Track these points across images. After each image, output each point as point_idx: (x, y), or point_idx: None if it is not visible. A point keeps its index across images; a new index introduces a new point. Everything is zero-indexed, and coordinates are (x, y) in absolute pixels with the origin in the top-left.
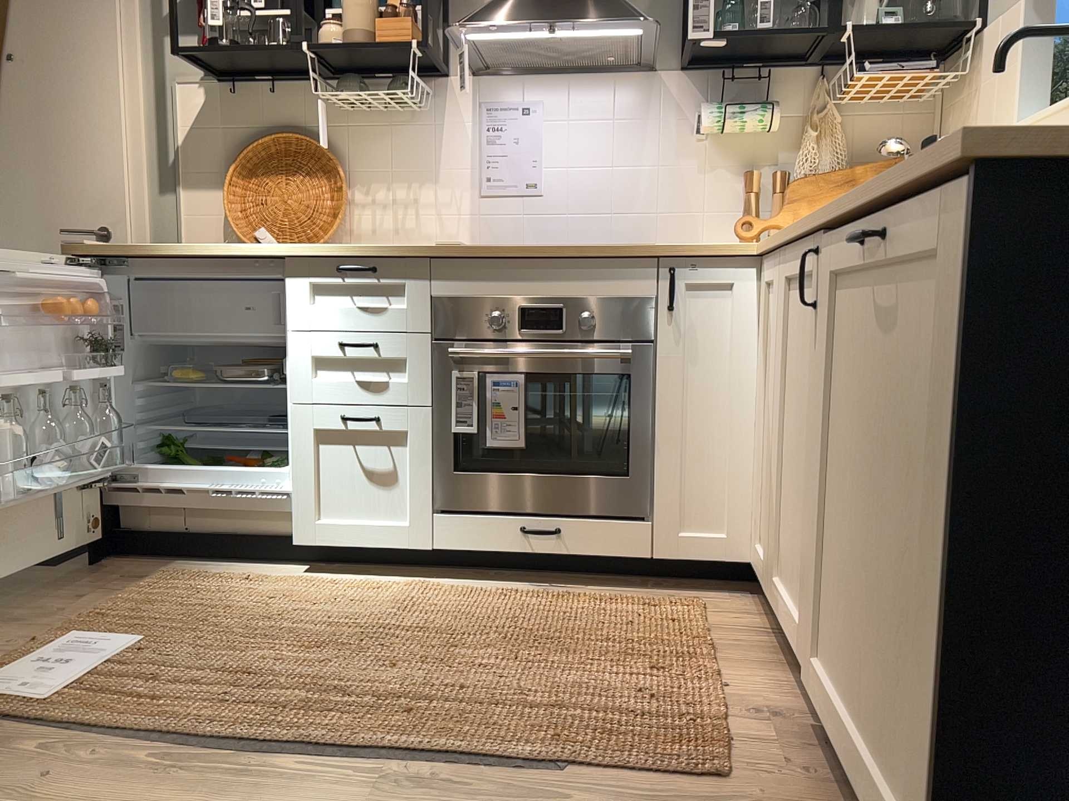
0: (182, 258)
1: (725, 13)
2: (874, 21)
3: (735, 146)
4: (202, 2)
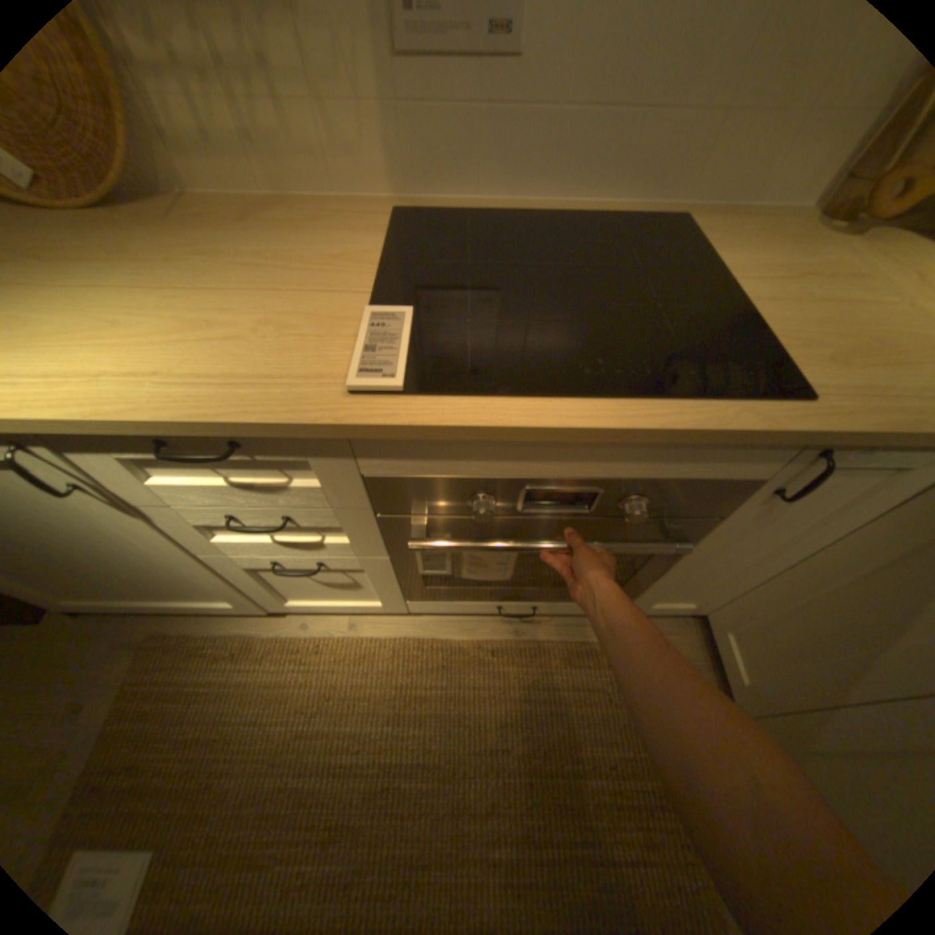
0: None
1: None
2: None
3: None
4: None
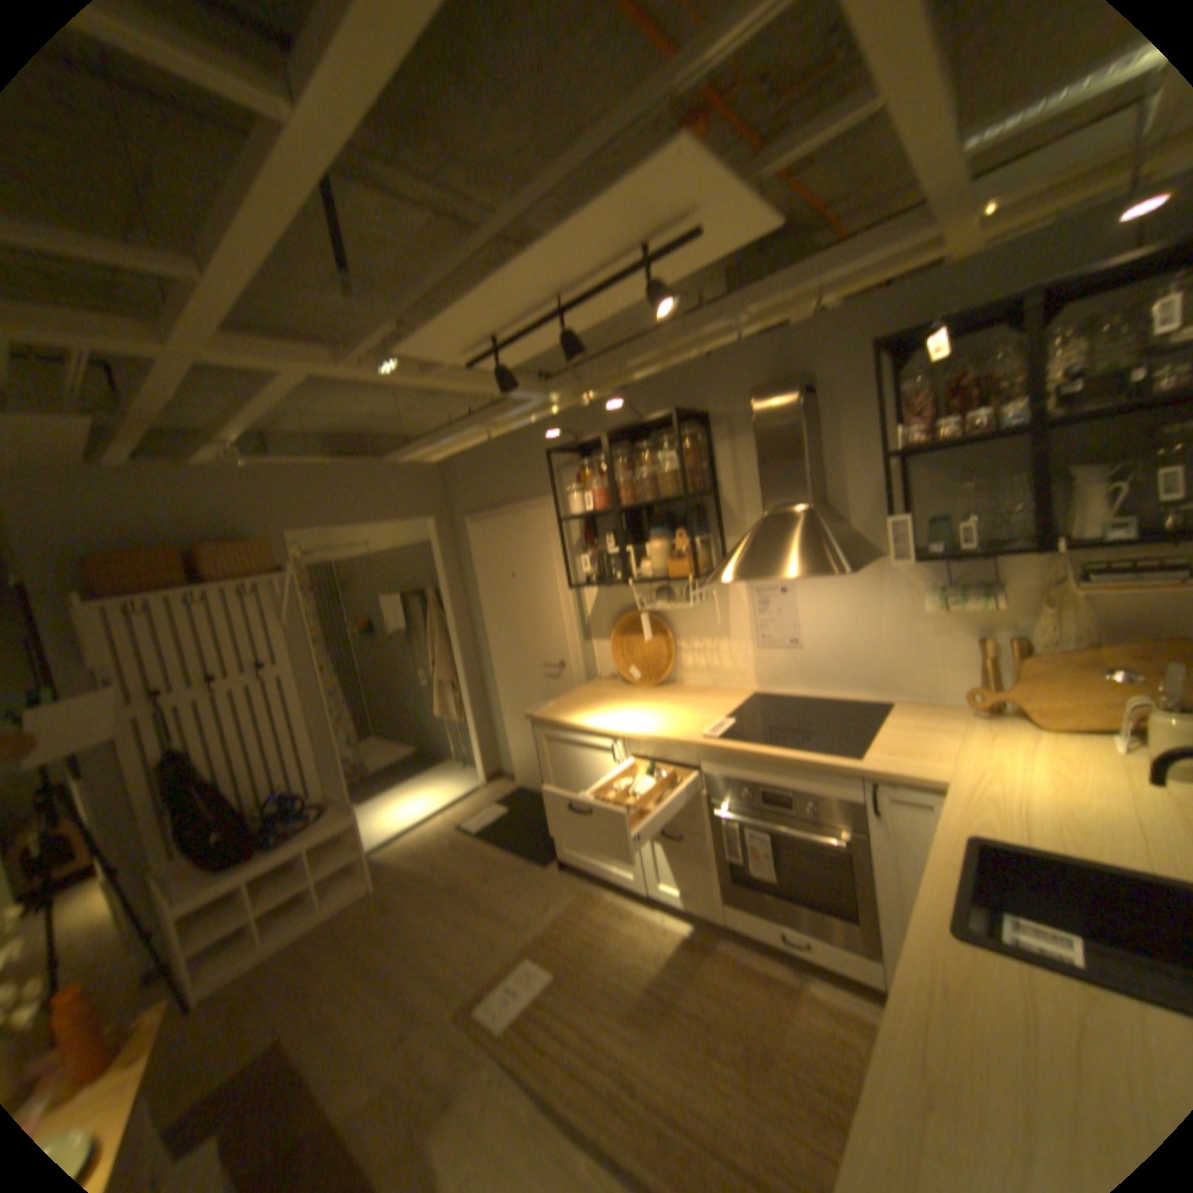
0: (573, 726)
1: (947, 500)
2: (1103, 528)
3: (970, 611)
4: (589, 534)
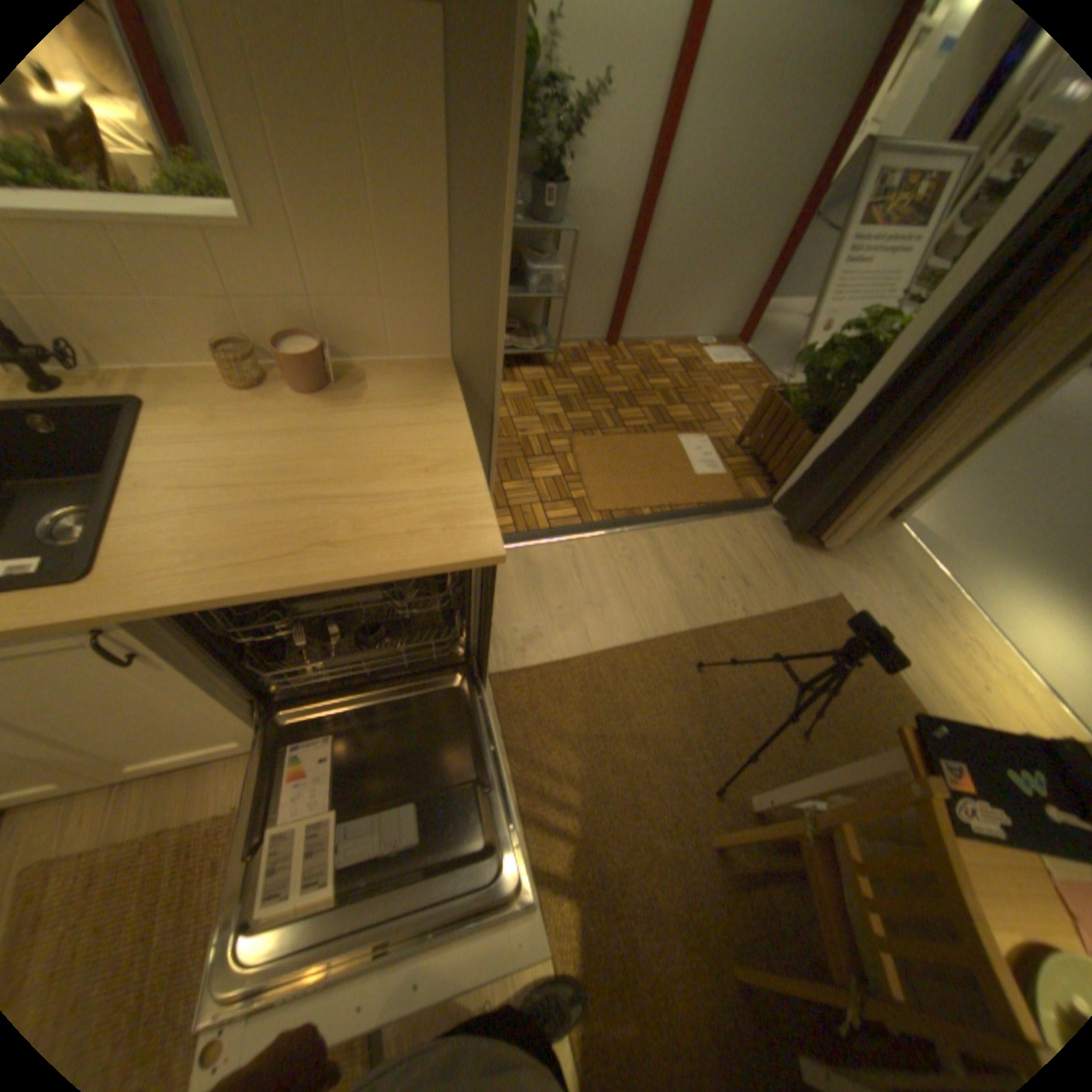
0: None
1: None
2: None
3: None
4: None
